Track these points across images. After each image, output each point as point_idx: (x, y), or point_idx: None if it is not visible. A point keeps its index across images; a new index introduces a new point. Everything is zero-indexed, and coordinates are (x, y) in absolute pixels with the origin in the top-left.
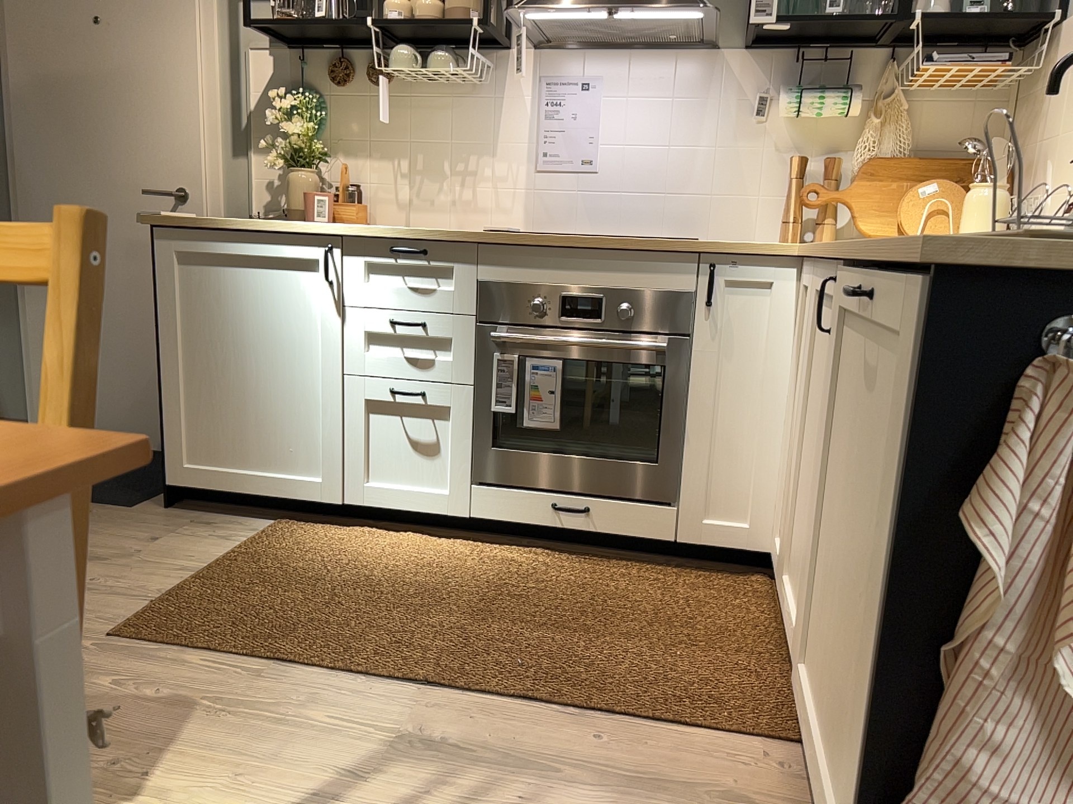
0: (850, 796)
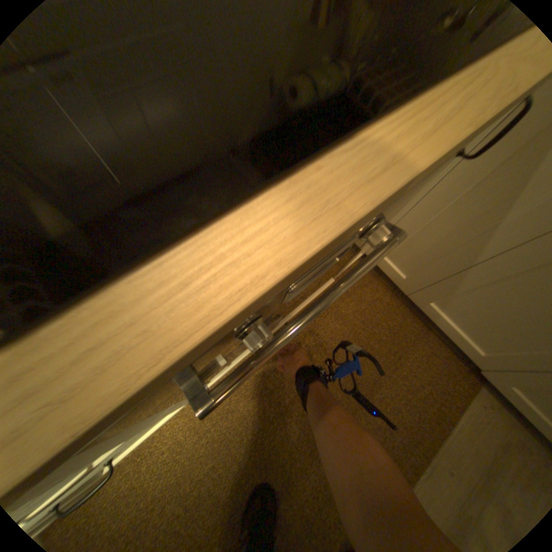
0: None
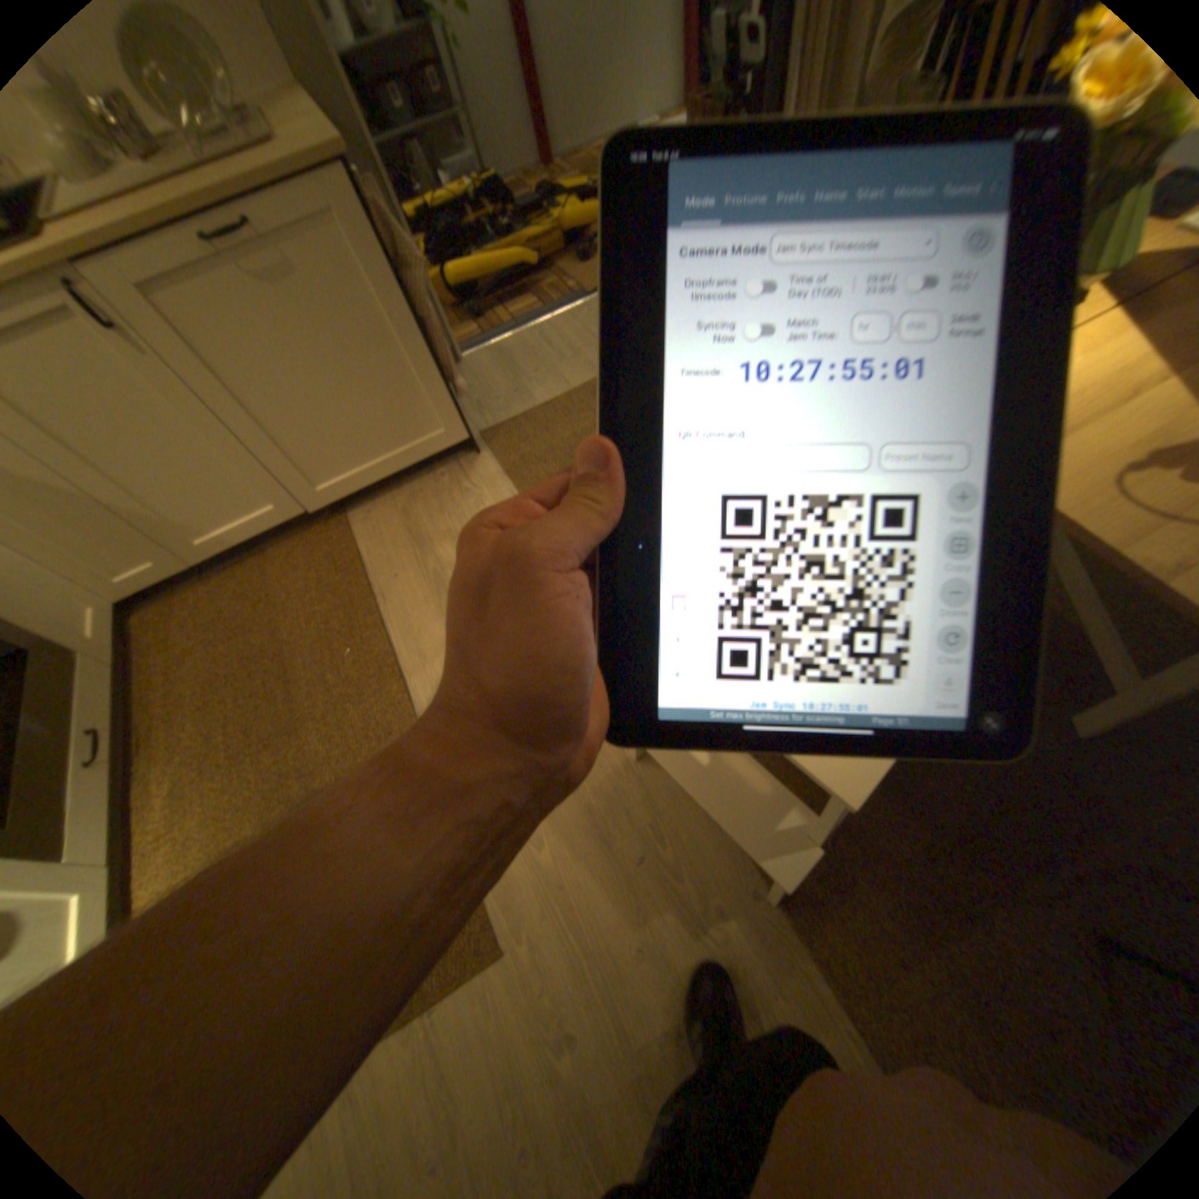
0: (439, 410)
